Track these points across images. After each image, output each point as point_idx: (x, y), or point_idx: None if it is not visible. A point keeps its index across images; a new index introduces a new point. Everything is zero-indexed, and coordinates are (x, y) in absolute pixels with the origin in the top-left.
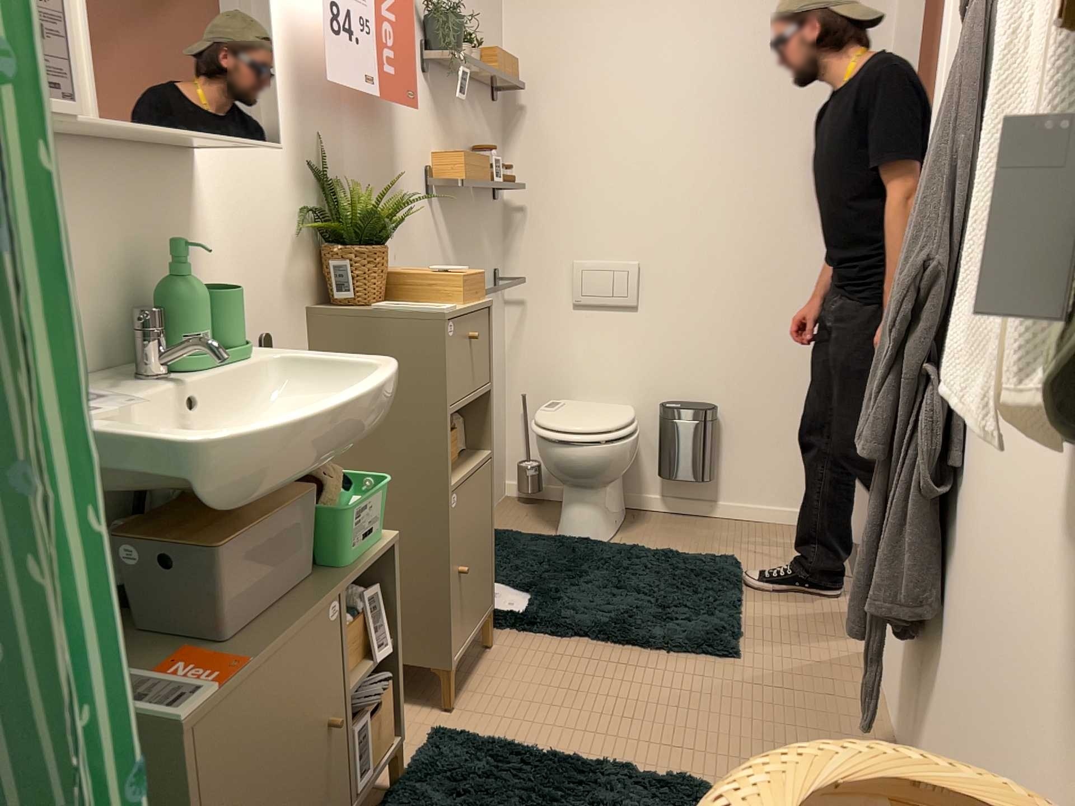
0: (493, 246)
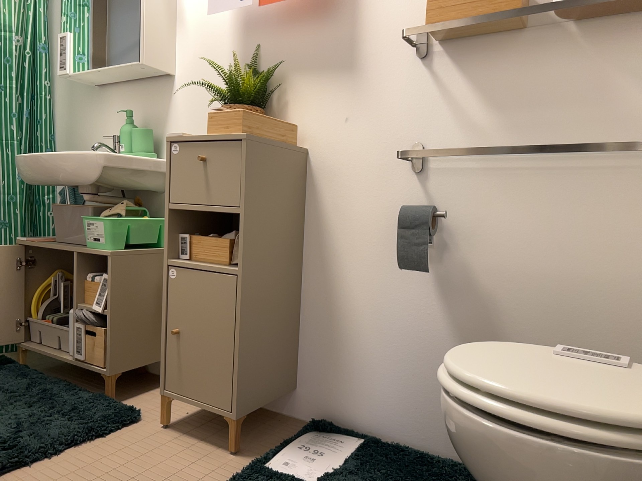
0: None
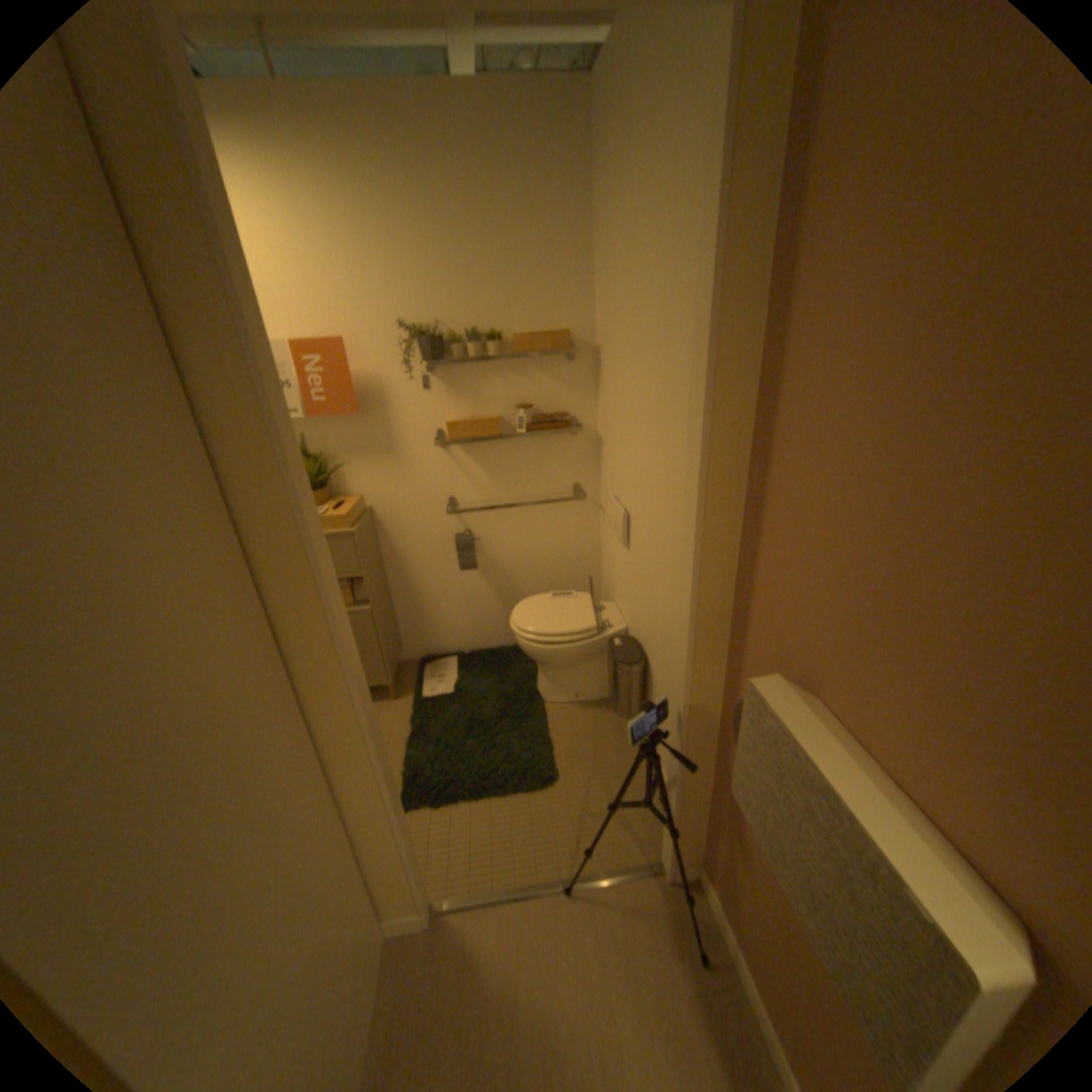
0: (565, 465)
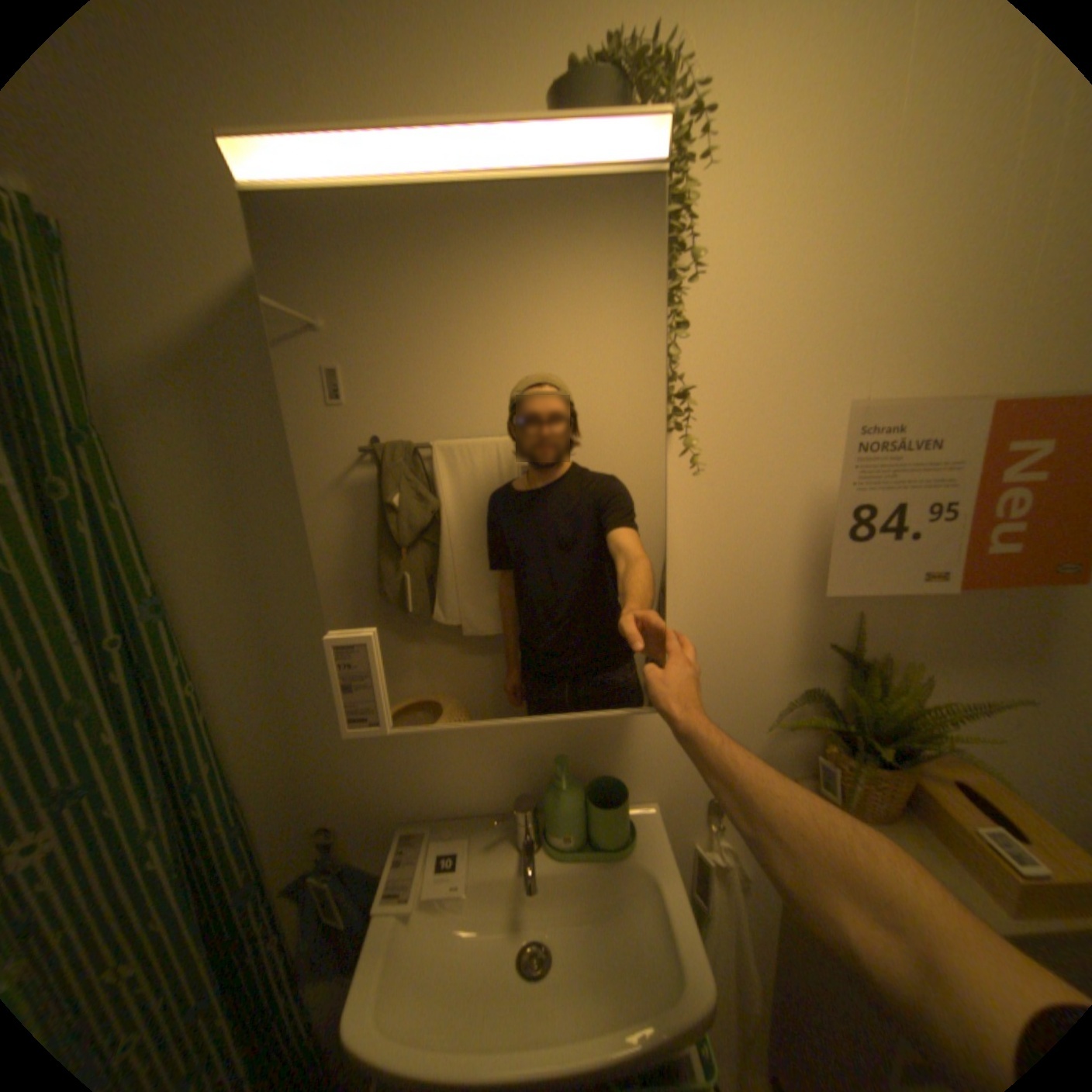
0: None
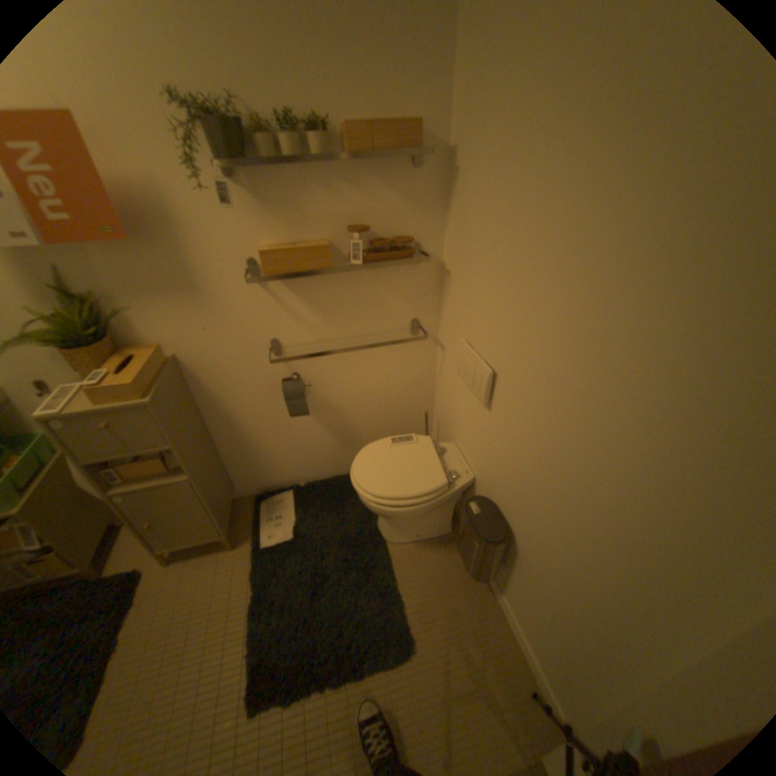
0: (404, 297)
